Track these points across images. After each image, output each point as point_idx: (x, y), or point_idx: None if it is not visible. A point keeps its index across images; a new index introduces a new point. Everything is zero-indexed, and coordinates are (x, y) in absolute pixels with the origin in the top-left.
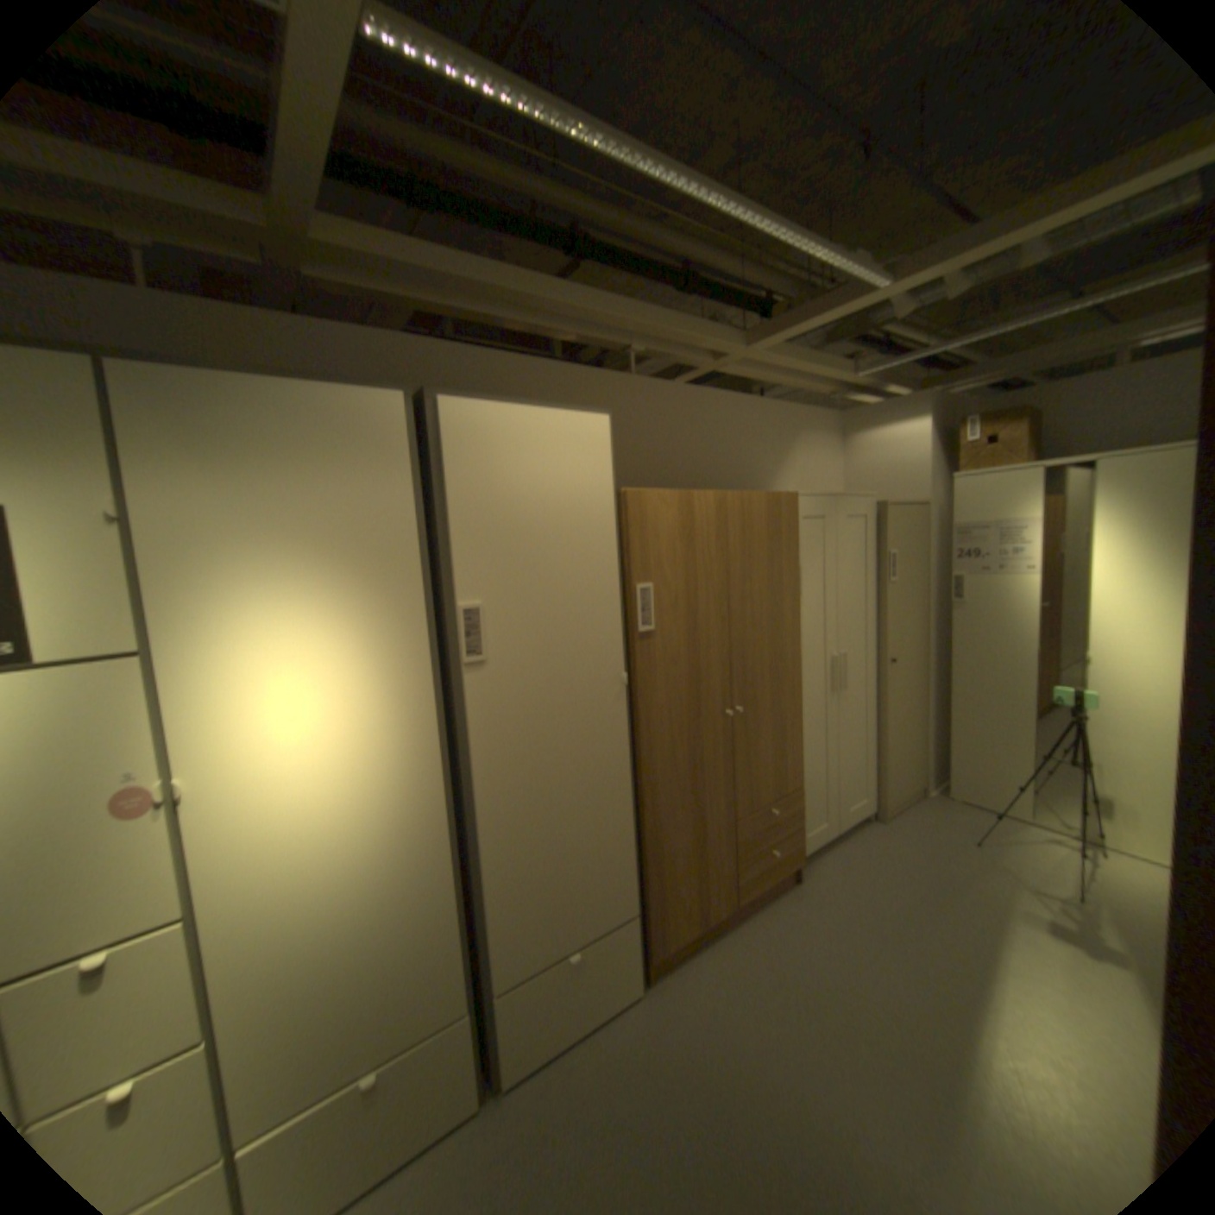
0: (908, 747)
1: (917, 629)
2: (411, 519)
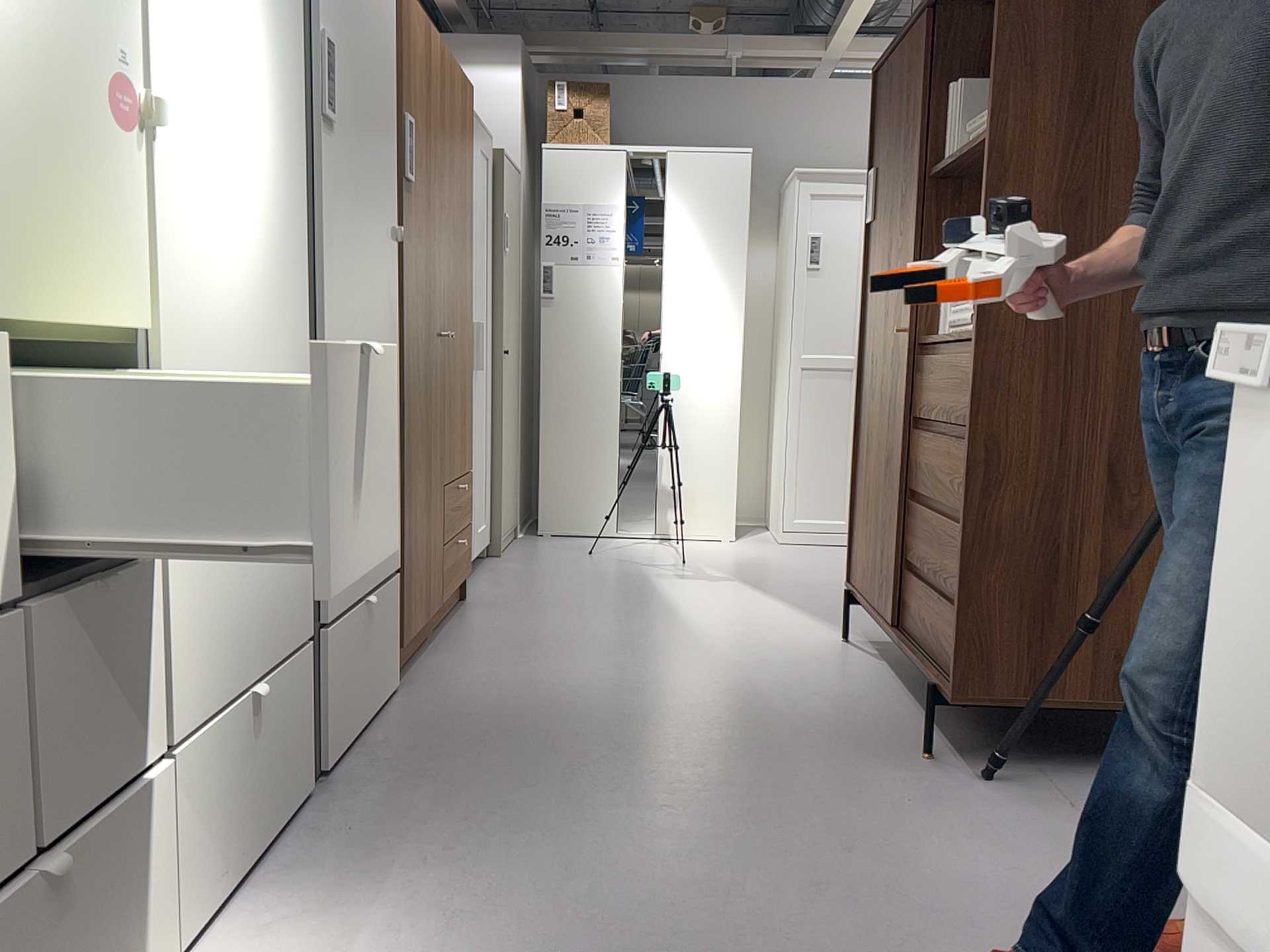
0: (510, 465)
1: (515, 322)
2: None
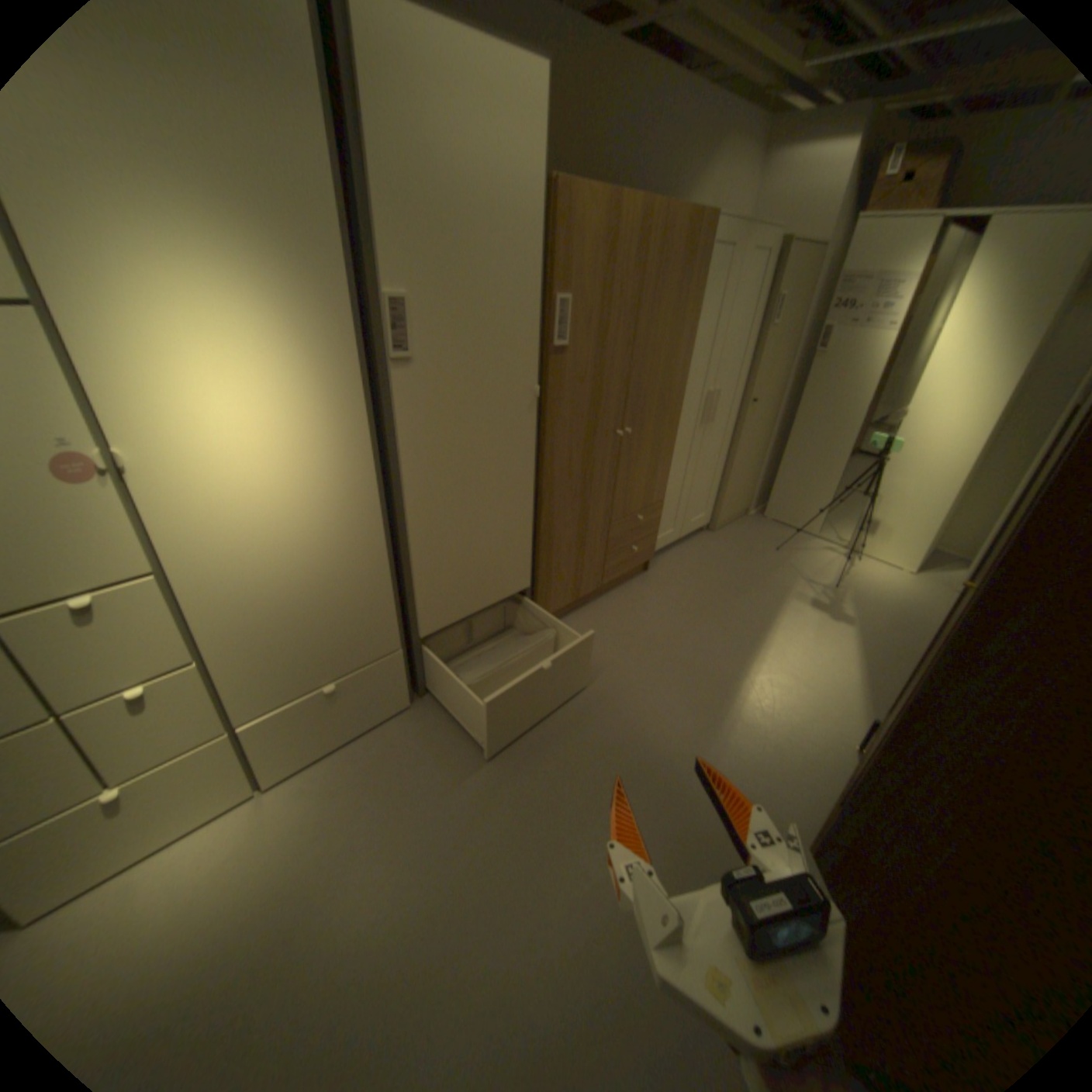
0: (745, 475)
1: (781, 374)
2: (326, 171)
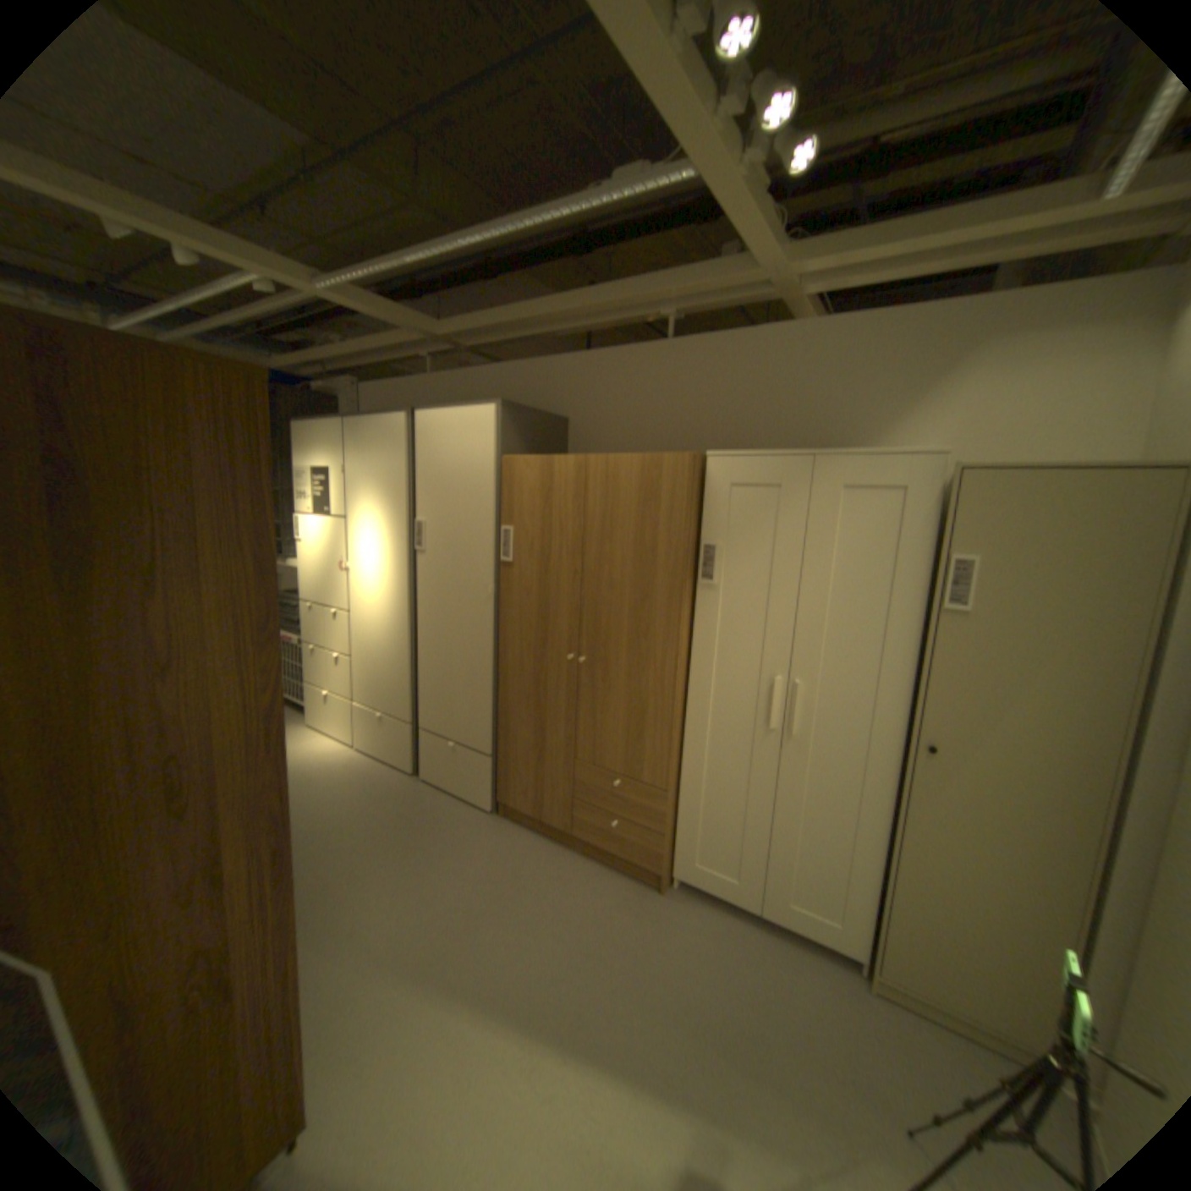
0: (974, 927)
1: (1061, 730)
2: (404, 475)
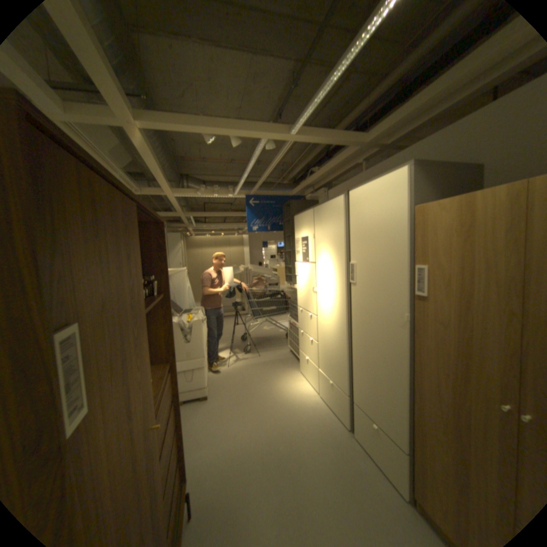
0: None
1: None
2: (343, 234)
